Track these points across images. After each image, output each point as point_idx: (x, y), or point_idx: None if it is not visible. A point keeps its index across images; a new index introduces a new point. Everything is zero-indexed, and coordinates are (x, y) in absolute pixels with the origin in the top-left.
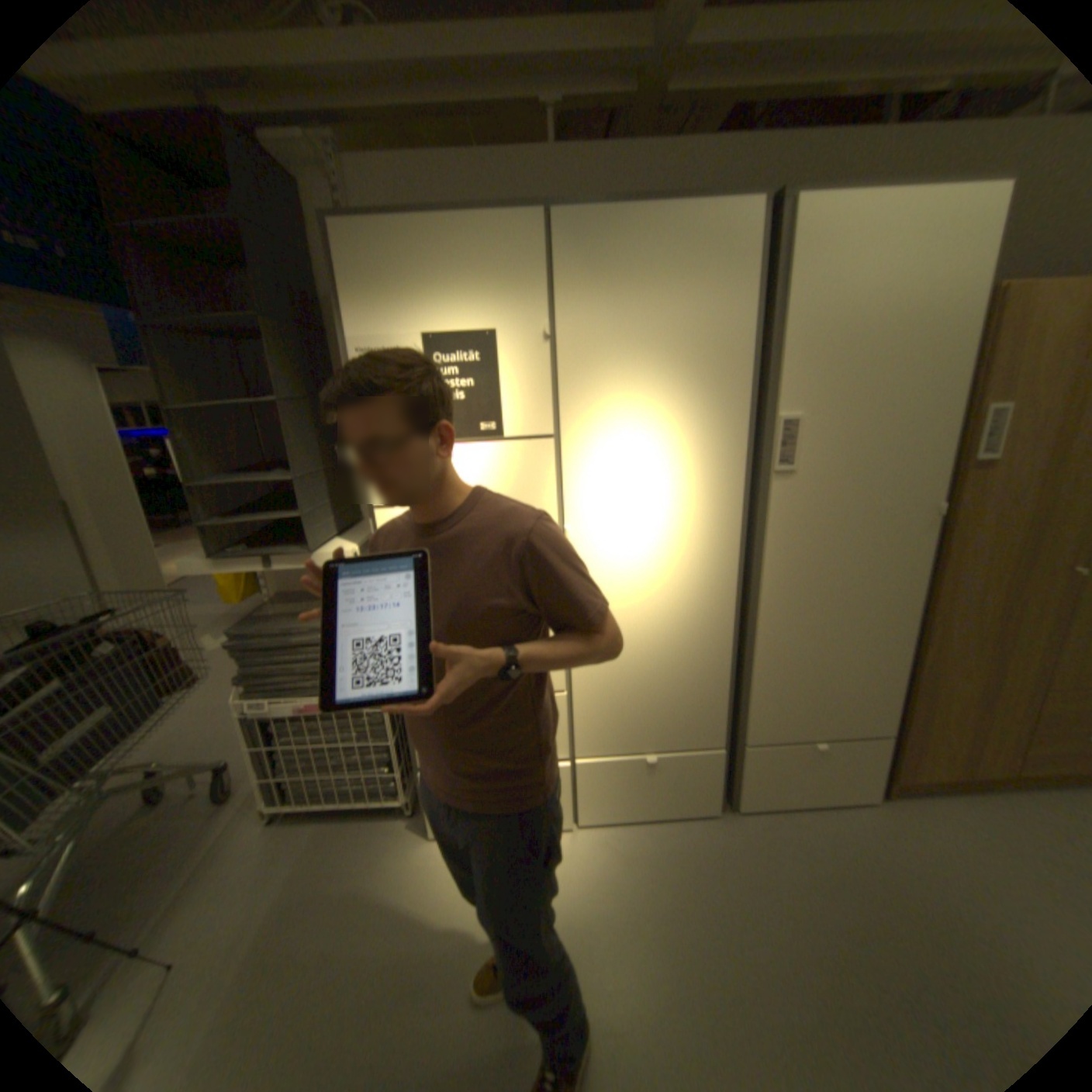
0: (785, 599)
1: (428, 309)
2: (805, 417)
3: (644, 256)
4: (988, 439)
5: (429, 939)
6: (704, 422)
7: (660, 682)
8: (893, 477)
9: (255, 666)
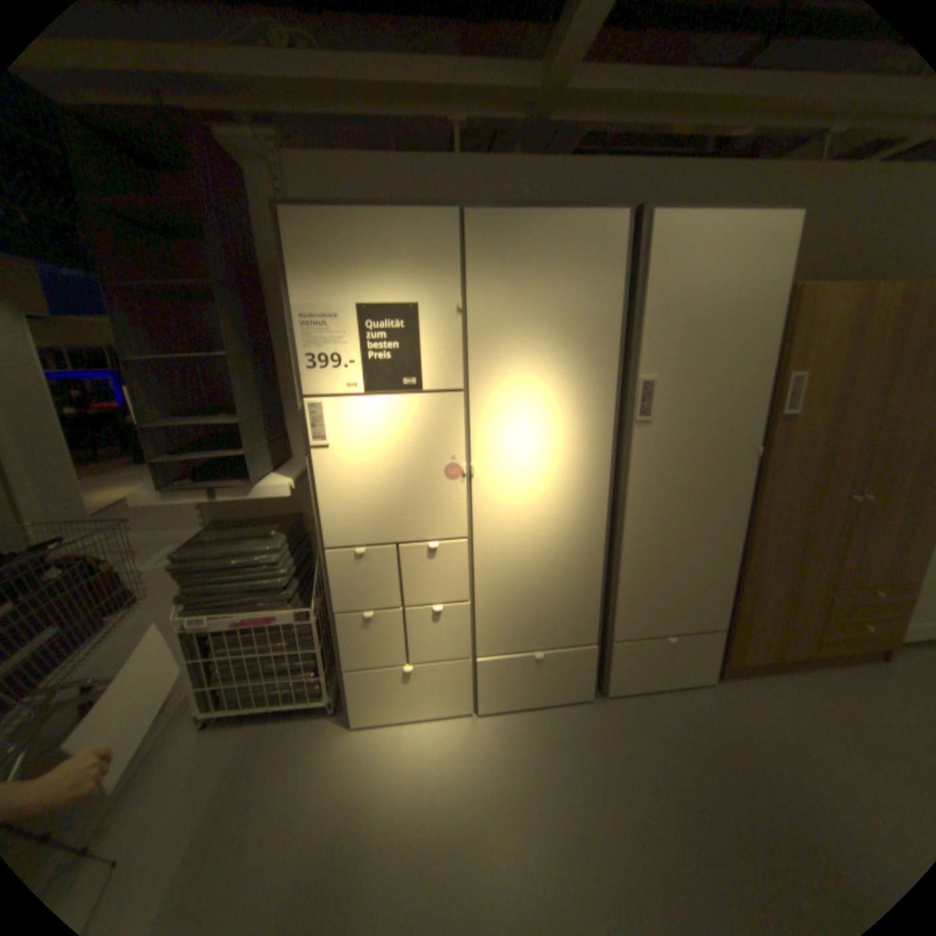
0: (645, 522)
1: (362, 284)
2: (660, 379)
3: (538, 250)
4: (792, 399)
5: (355, 820)
6: (583, 382)
7: (547, 592)
8: (725, 426)
9: (196, 586)
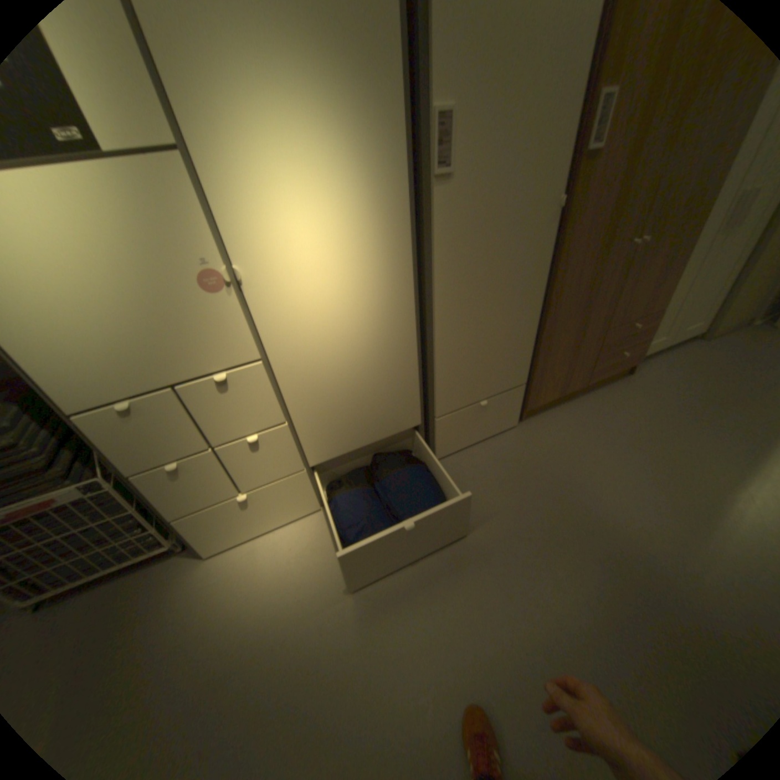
0: (452, 301)
1: None
2: (457, 108)
3: None
4: (597, 128)
5: (225, 638)
6: (358, 119)
7: (365, 392)
8: (529, 173)
9: None
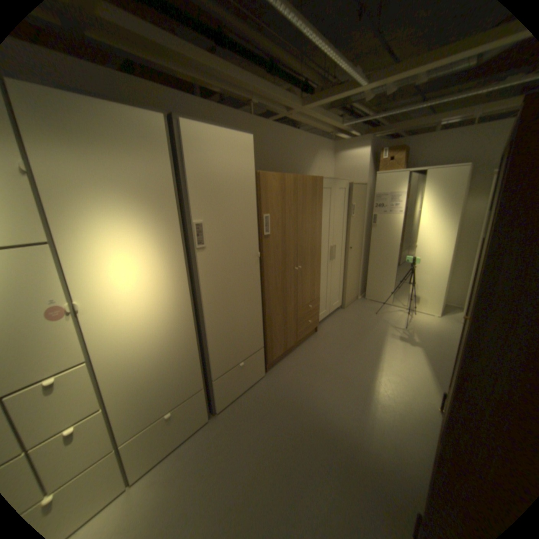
0: (213, 306)
1: None
2: (204, 222)
3: (97, 130)
4: (265, 228)
5: None
6: (156, 227)
7: (162, 372)
8: (241, 245)
9: None
